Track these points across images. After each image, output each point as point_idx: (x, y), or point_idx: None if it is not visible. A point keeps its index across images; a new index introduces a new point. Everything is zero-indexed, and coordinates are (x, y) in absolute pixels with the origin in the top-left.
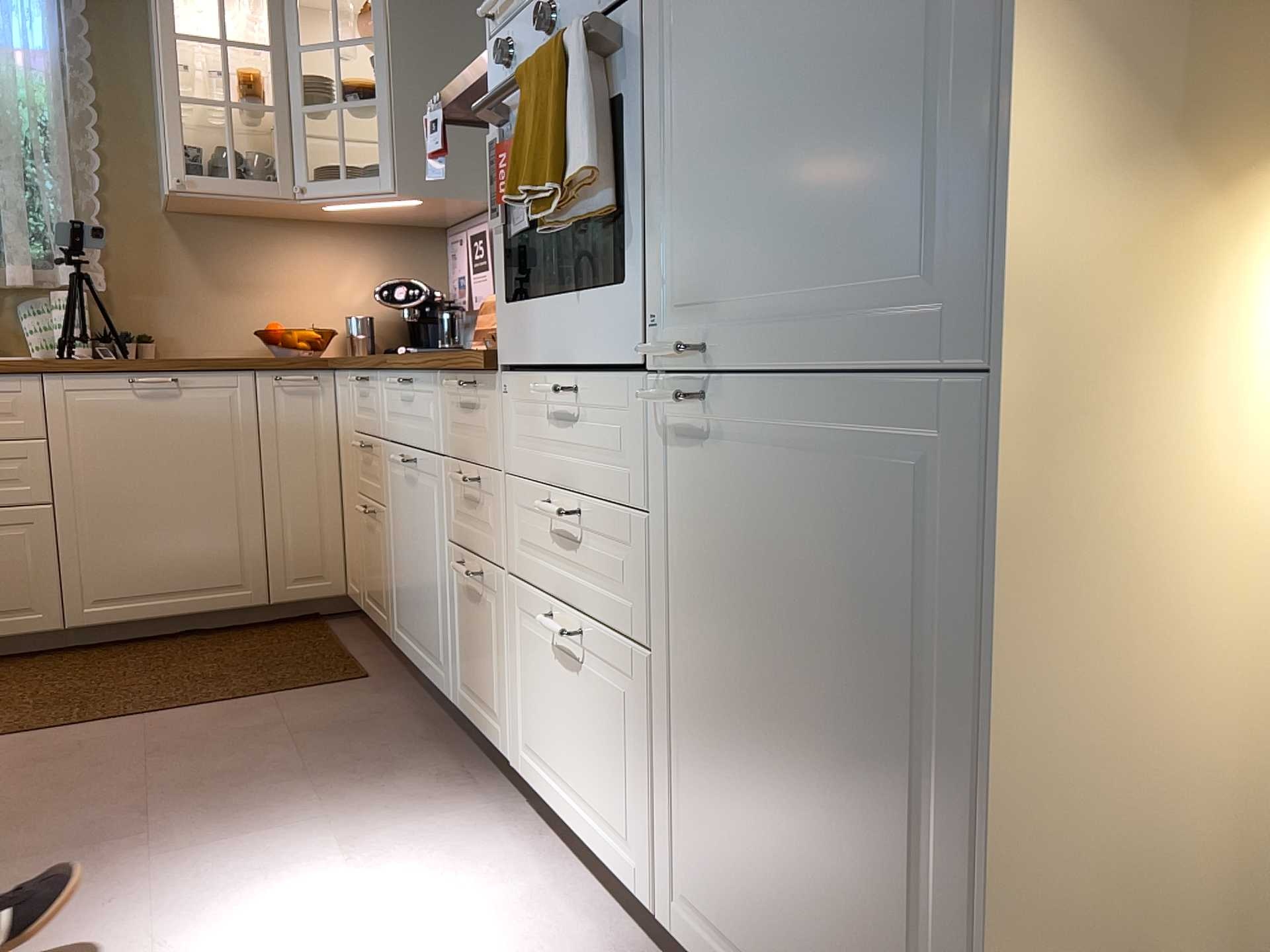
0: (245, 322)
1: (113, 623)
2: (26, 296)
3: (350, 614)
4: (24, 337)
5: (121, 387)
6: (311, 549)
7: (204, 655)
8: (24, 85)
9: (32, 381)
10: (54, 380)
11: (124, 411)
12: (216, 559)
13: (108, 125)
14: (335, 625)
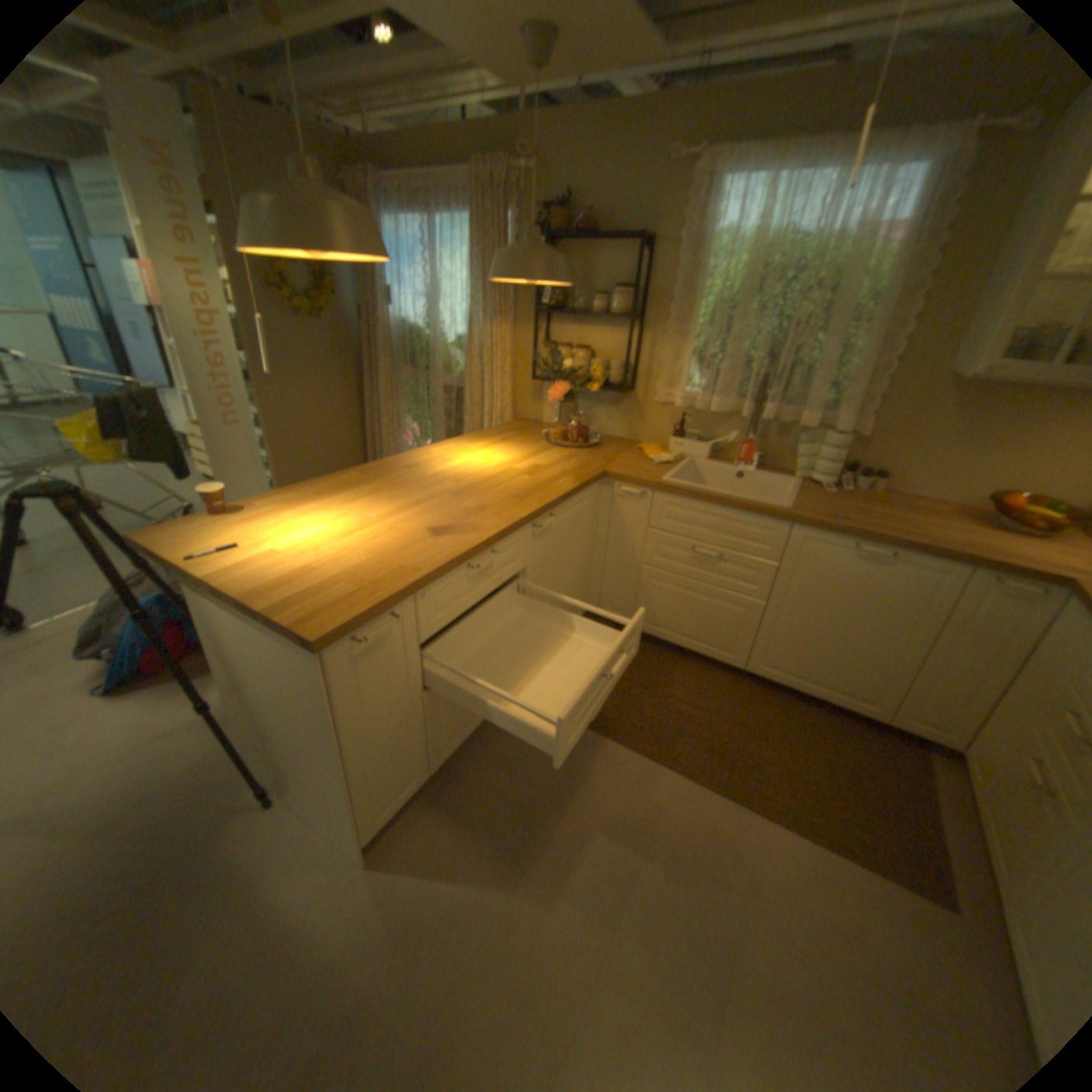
0: (983, 475)
1: (775, 681)
2: (809, 426)
3: (958, 758)
4: (796, 454)
5: (848, 547)
6: (951, 711)
7: (824, 748)
8: (876, 257)
9: (786, 525)
10: (801, 529)
11: (842, 563)
12: (864, 681)
13: (937, 287)
14: (941, 771)
